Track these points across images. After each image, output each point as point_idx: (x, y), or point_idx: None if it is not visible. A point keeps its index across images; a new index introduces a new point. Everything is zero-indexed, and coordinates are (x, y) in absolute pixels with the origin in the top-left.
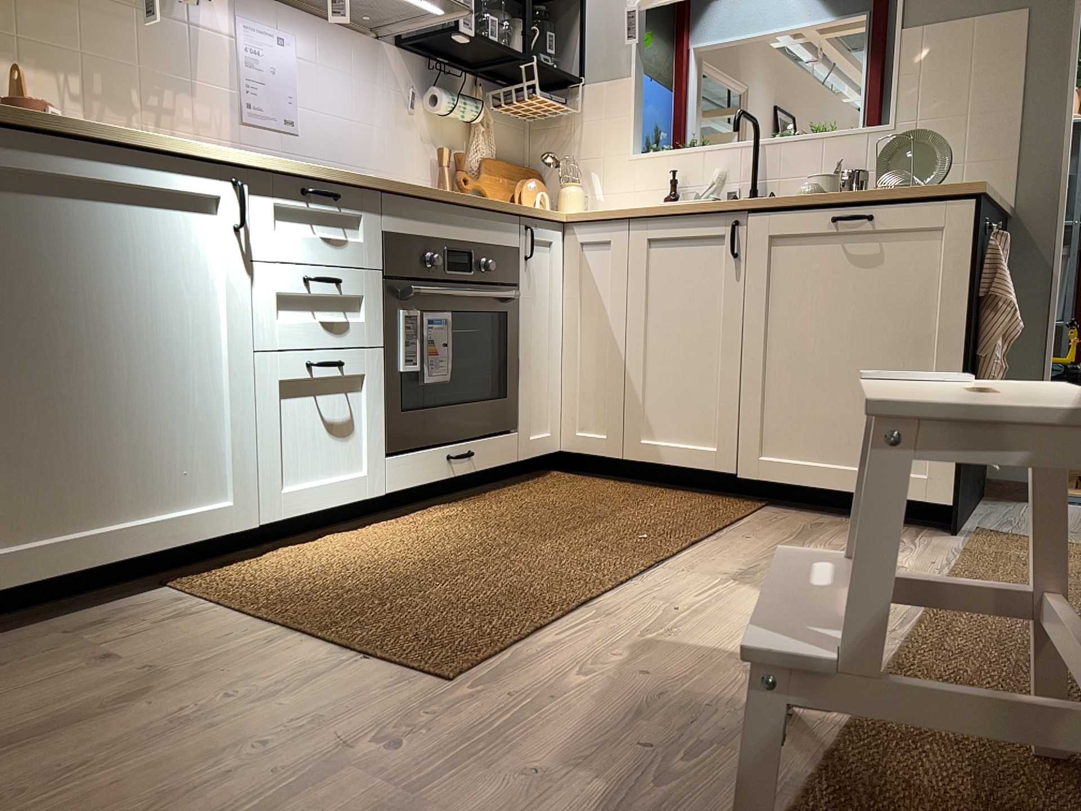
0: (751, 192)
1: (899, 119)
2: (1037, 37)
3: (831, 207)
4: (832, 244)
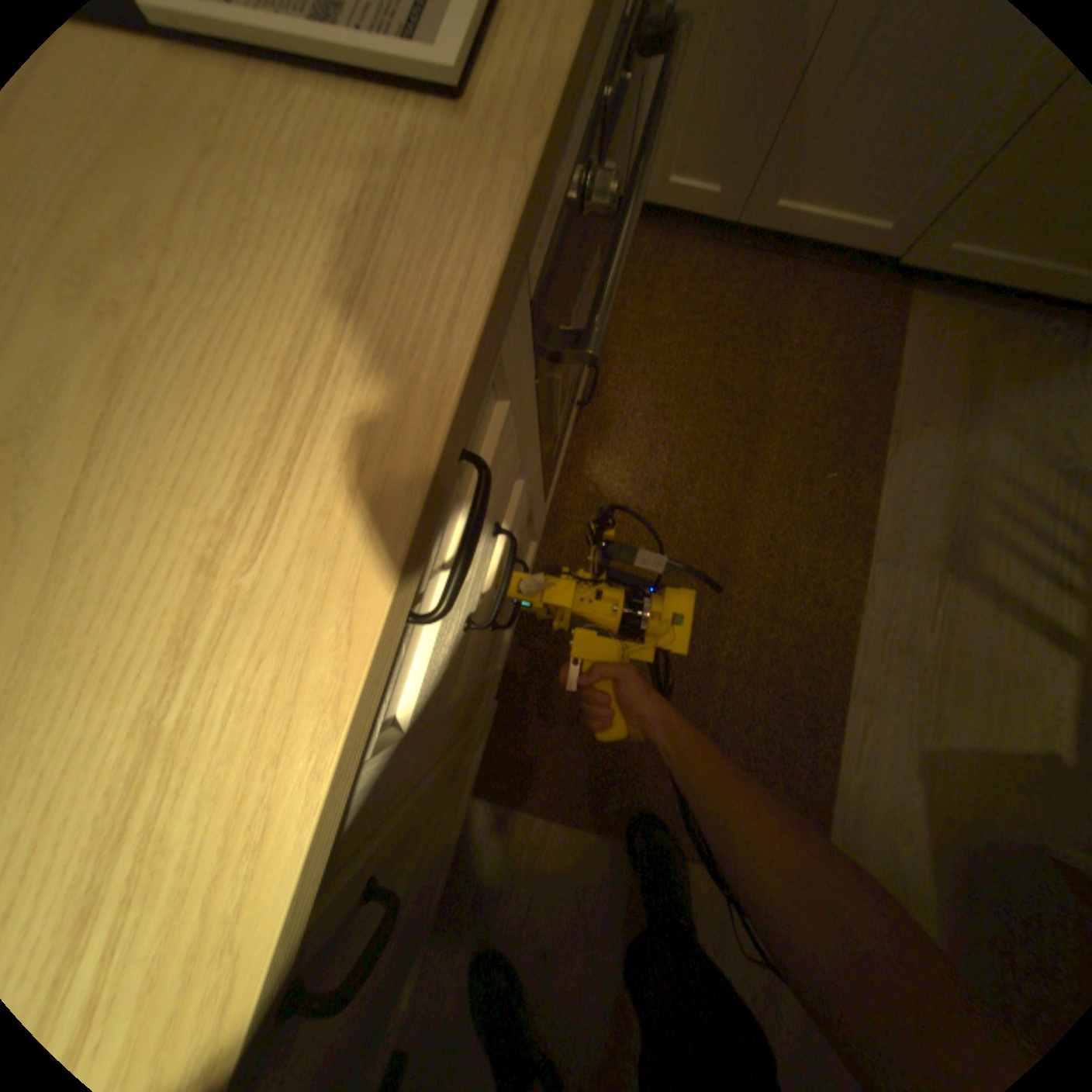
0: None
1: None
2: None
3: None
4: None
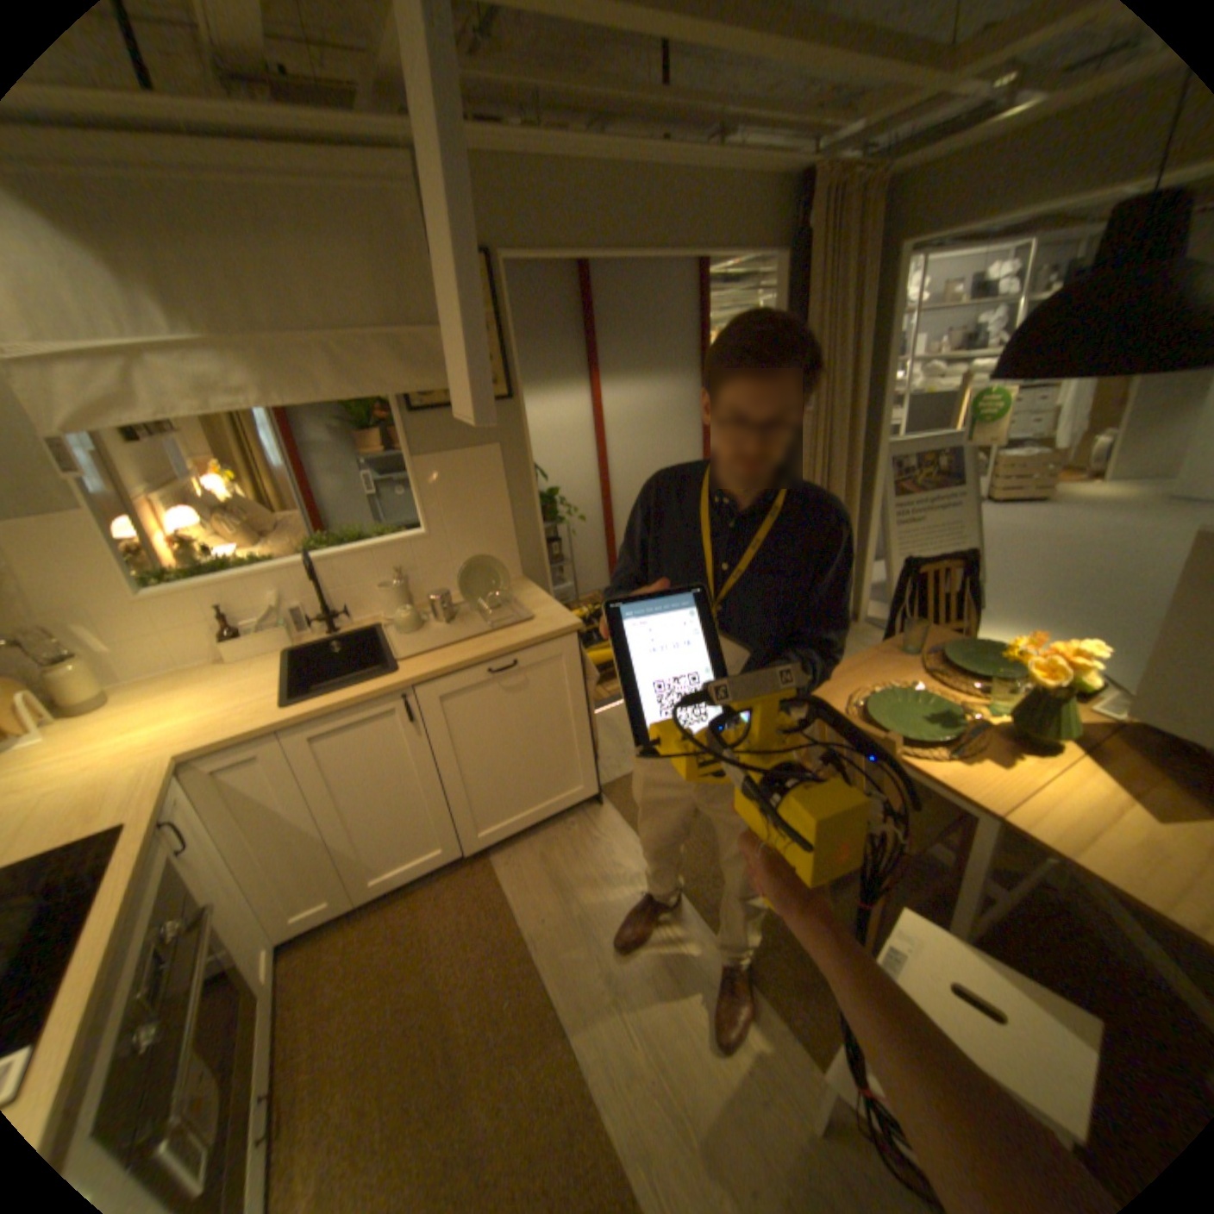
0: (319, 611)
1: (429, 527)
2: (507, 463)
3: (481, 664)
4: (487, 686)
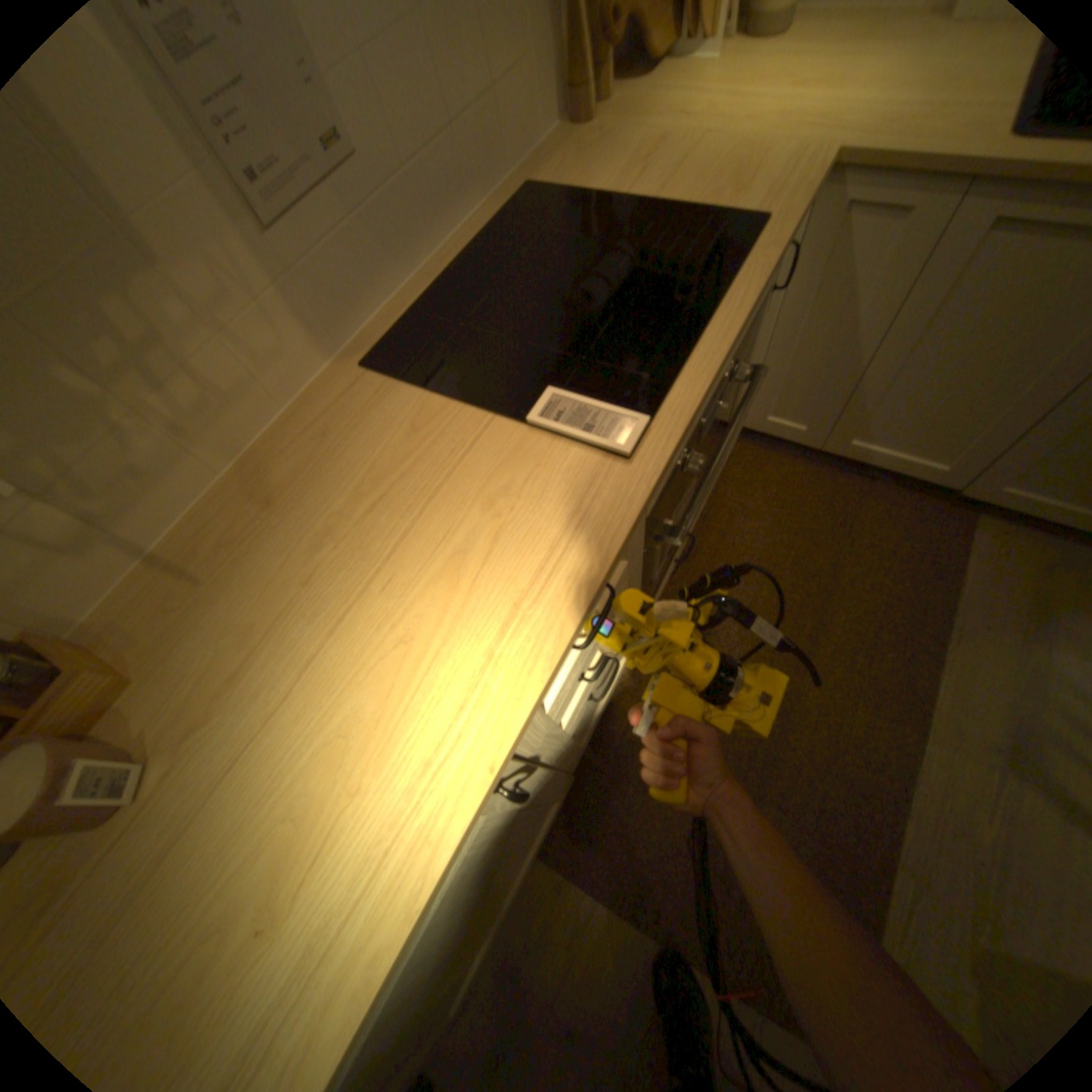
0: None
1: None
2: None
3: None
4: None
